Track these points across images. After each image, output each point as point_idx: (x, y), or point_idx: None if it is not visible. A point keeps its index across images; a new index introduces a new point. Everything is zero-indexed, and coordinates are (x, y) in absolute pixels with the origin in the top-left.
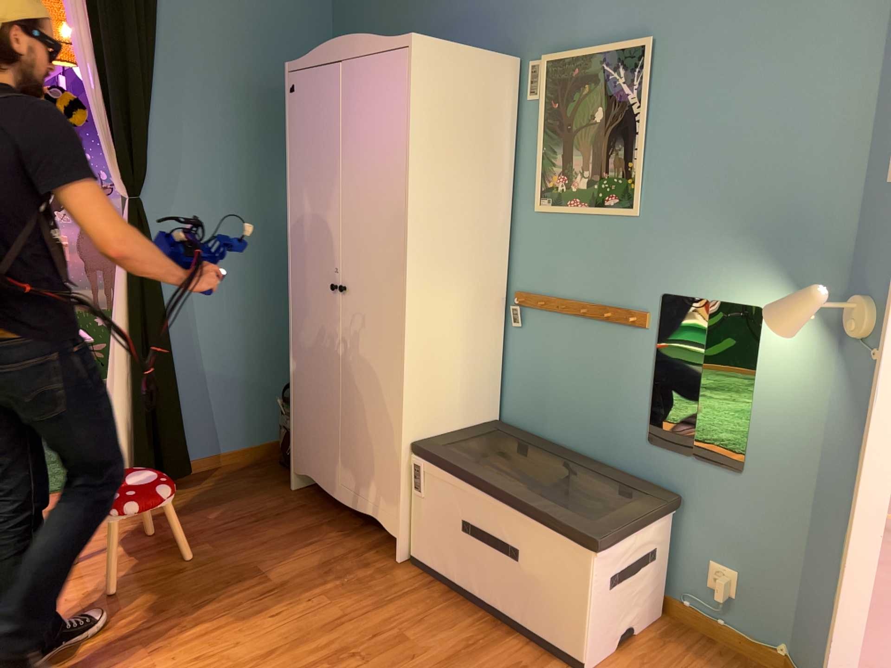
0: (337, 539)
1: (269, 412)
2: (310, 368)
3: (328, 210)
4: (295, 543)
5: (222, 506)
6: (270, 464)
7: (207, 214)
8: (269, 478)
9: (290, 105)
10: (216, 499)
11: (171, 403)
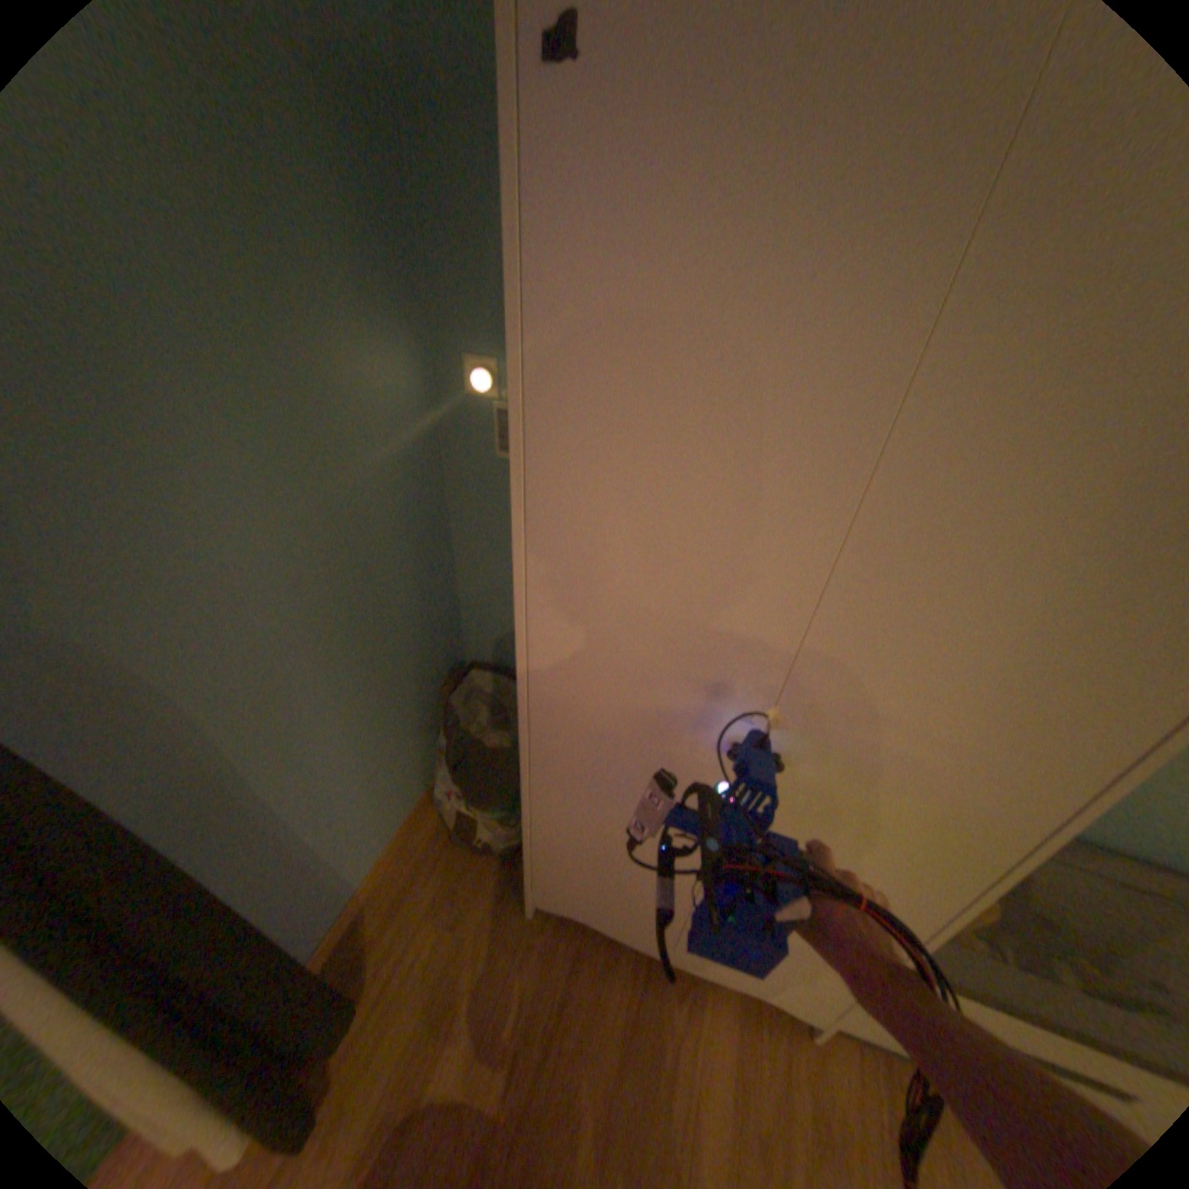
0: (698, 1027)
1: (407, 779)
2: (605, 827)
3: (757, 583)
4: (655, 1084)
5: (459, 1041)
6: (445, 856)
7: (171, 531)
8: (472, 899)
9: (541, 130)
10: (434, 1026)
11: (290, 986)
